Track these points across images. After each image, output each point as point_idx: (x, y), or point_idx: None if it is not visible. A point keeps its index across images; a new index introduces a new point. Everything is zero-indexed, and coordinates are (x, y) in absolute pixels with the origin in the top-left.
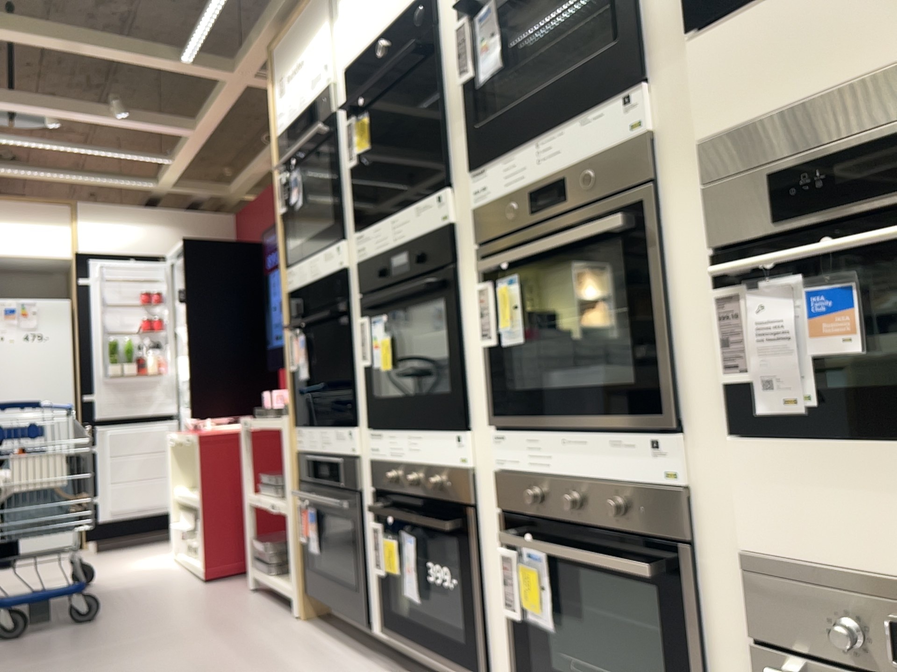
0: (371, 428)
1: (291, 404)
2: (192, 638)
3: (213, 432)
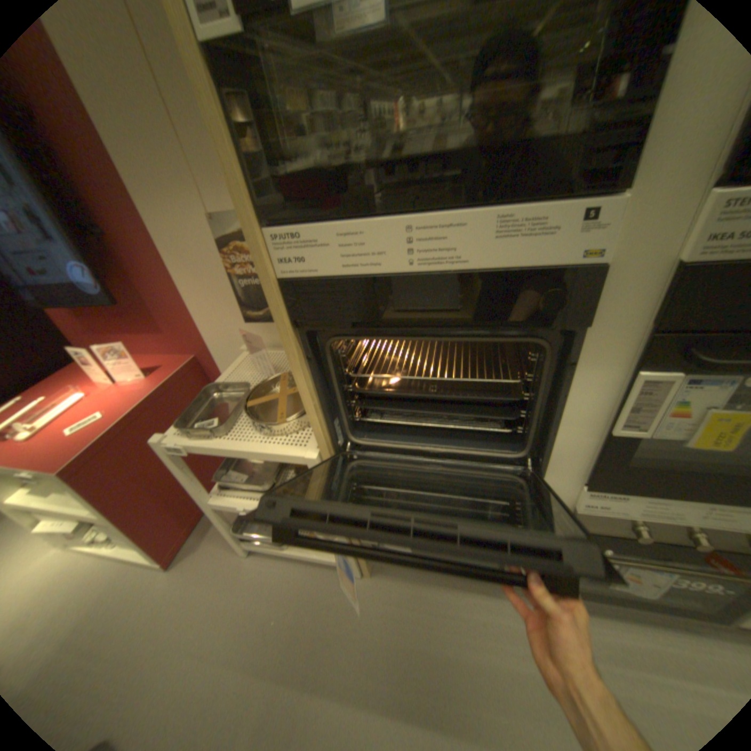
0: (596, 488)
1: (324, 441)
2: (301, 688)
3: (66, 449)
